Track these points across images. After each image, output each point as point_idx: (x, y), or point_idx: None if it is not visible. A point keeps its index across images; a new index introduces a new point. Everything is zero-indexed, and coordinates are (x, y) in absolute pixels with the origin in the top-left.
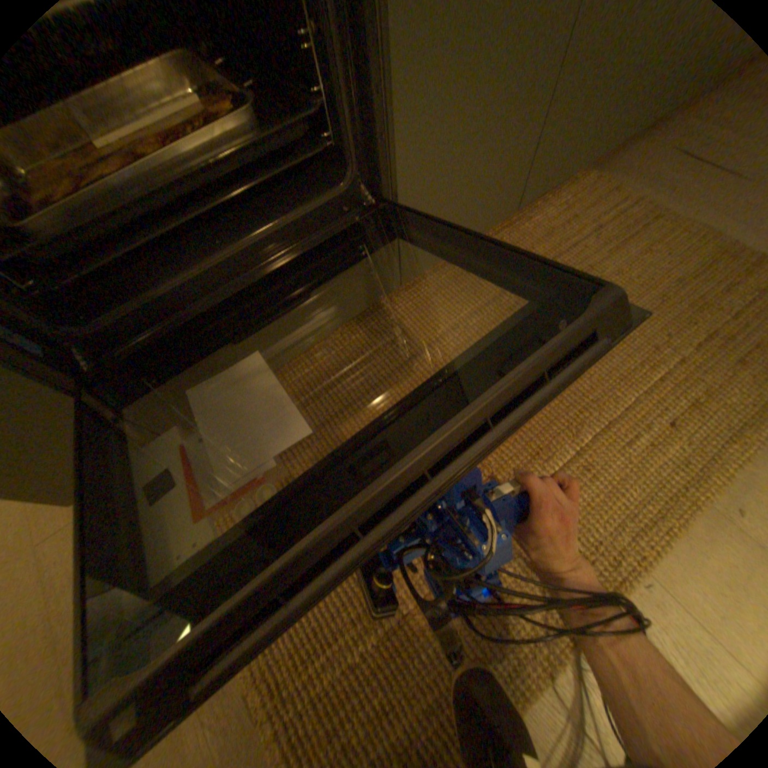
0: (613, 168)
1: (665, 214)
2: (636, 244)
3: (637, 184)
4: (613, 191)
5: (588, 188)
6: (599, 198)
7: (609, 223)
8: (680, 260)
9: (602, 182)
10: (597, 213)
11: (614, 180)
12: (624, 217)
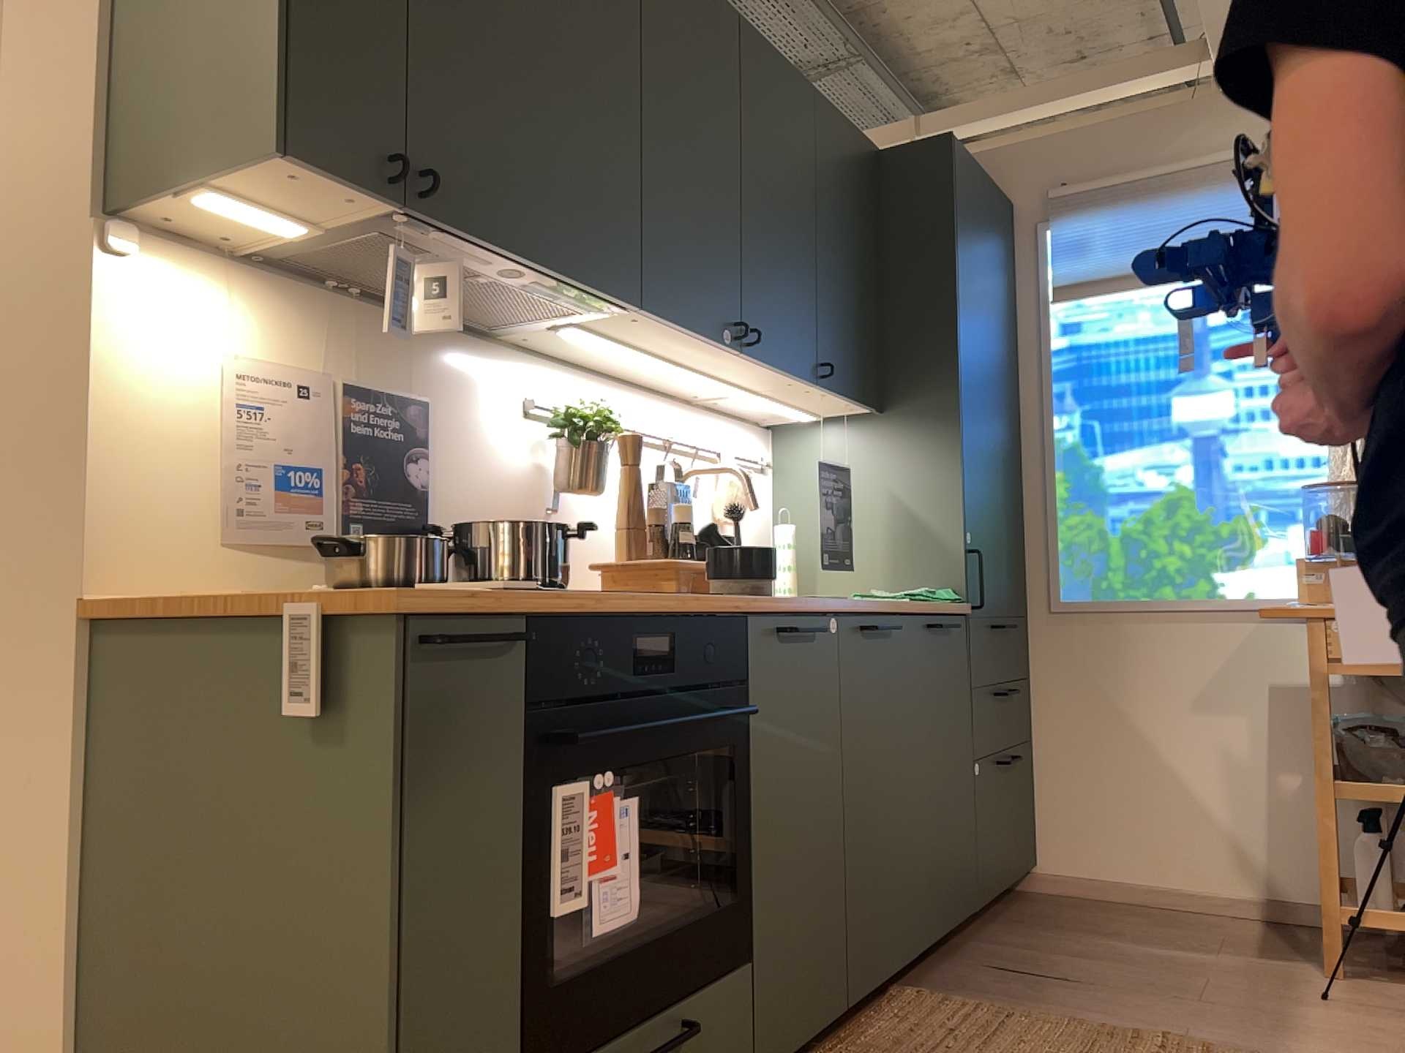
0: (931, 985)
1: (1017, 1012)
2: (1005, 1039)
3: (968, 995)
4: (946, 1001)
5: (915, 1001)
6: (934, 1007)
7: (963, 1026)
8: (1062, 1044)
9: (927, 994)
10: (942, 1020)
11: (939, 994)
12: (974, 1019)
